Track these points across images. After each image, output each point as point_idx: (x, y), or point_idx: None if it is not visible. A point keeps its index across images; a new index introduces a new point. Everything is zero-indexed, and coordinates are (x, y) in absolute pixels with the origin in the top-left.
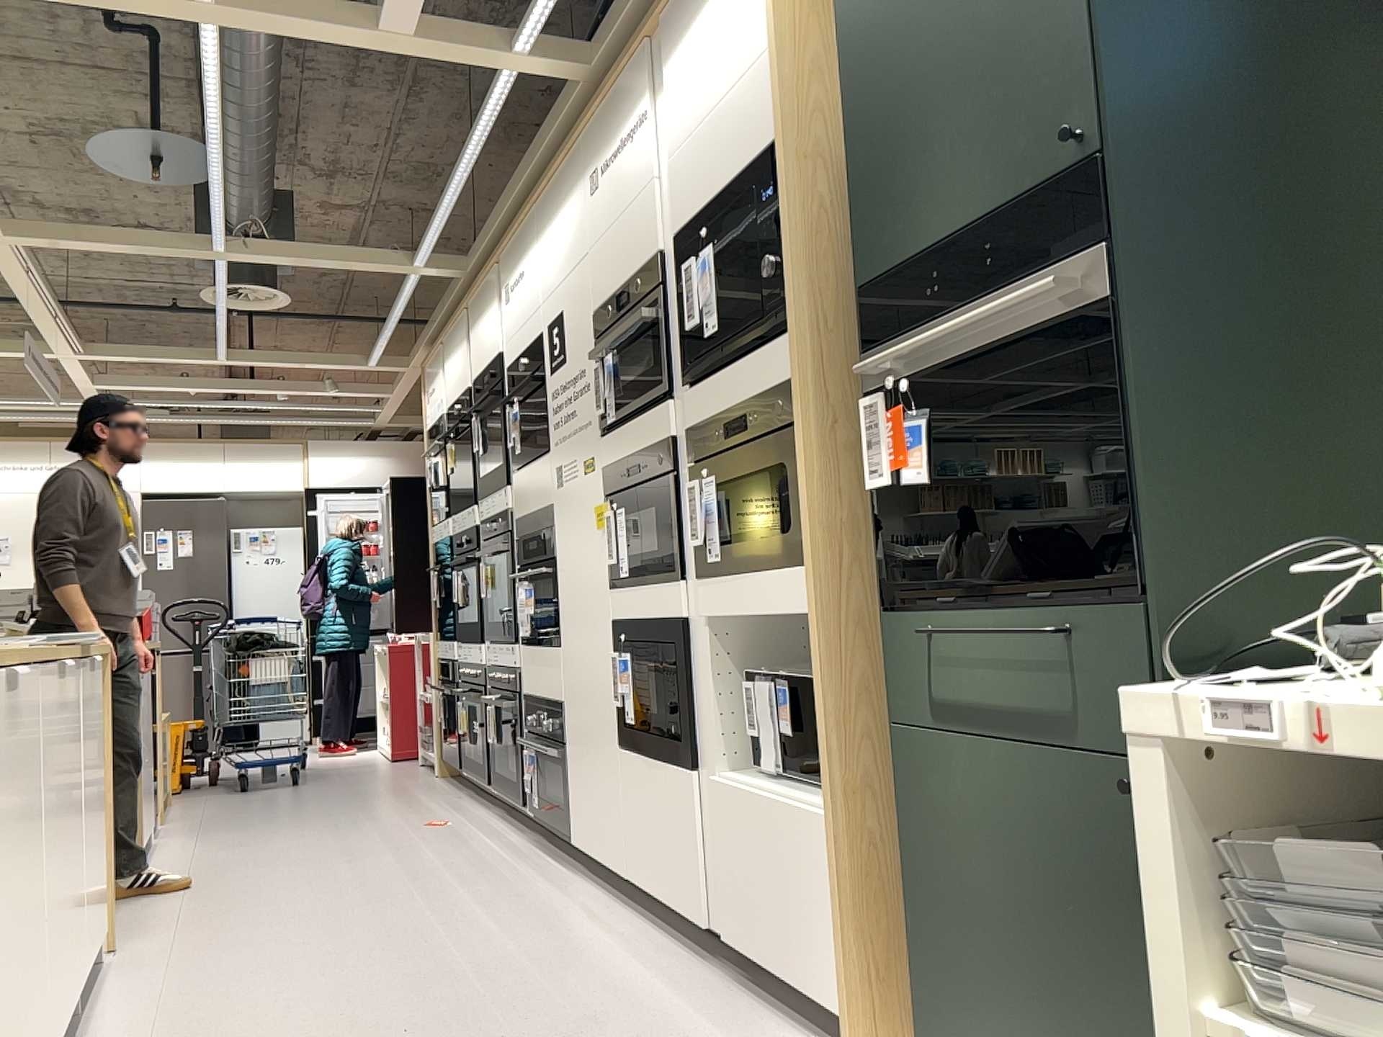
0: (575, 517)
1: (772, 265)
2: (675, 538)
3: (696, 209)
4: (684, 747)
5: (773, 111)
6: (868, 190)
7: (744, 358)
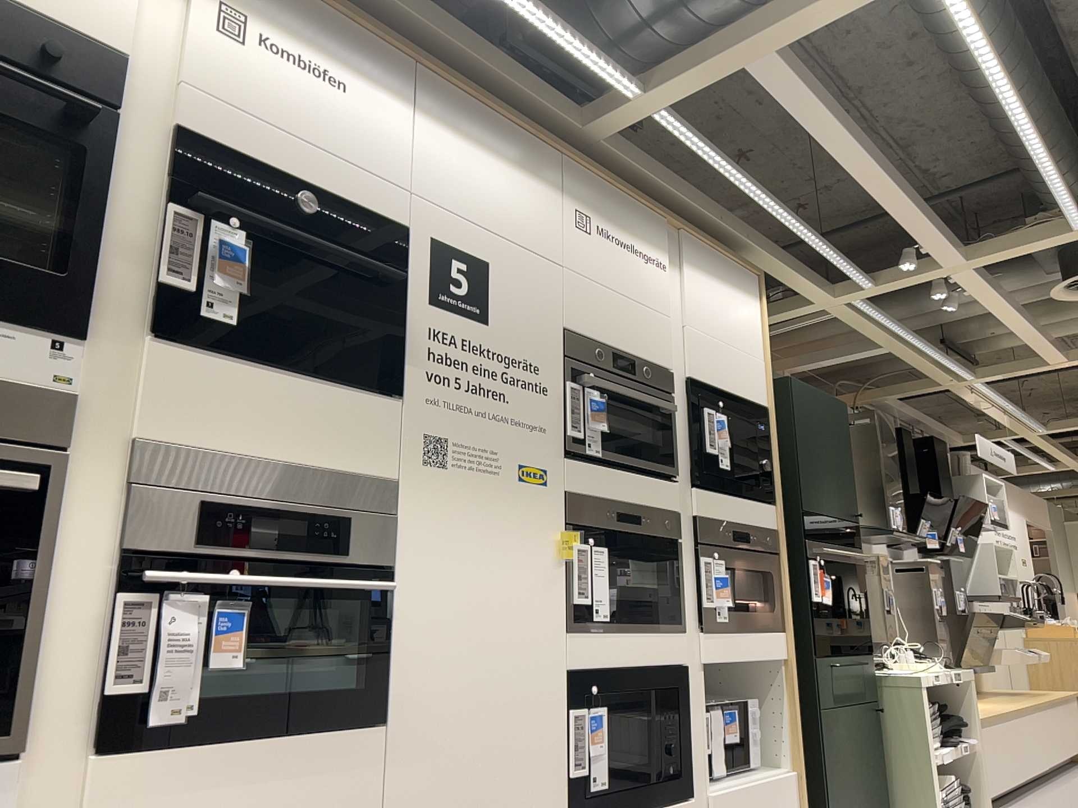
0: (485, 525)
1: (762, 462)
2: (680, 595)
3: (709, 380)
4: (681, 780)
5: (762, 390)
6: (802, 471)
7: (740, 497)
